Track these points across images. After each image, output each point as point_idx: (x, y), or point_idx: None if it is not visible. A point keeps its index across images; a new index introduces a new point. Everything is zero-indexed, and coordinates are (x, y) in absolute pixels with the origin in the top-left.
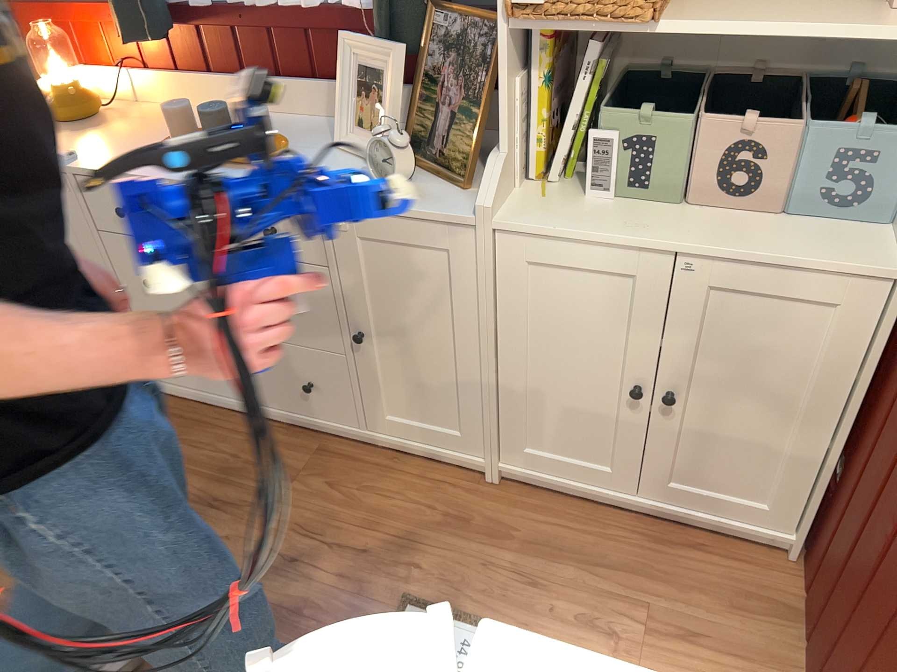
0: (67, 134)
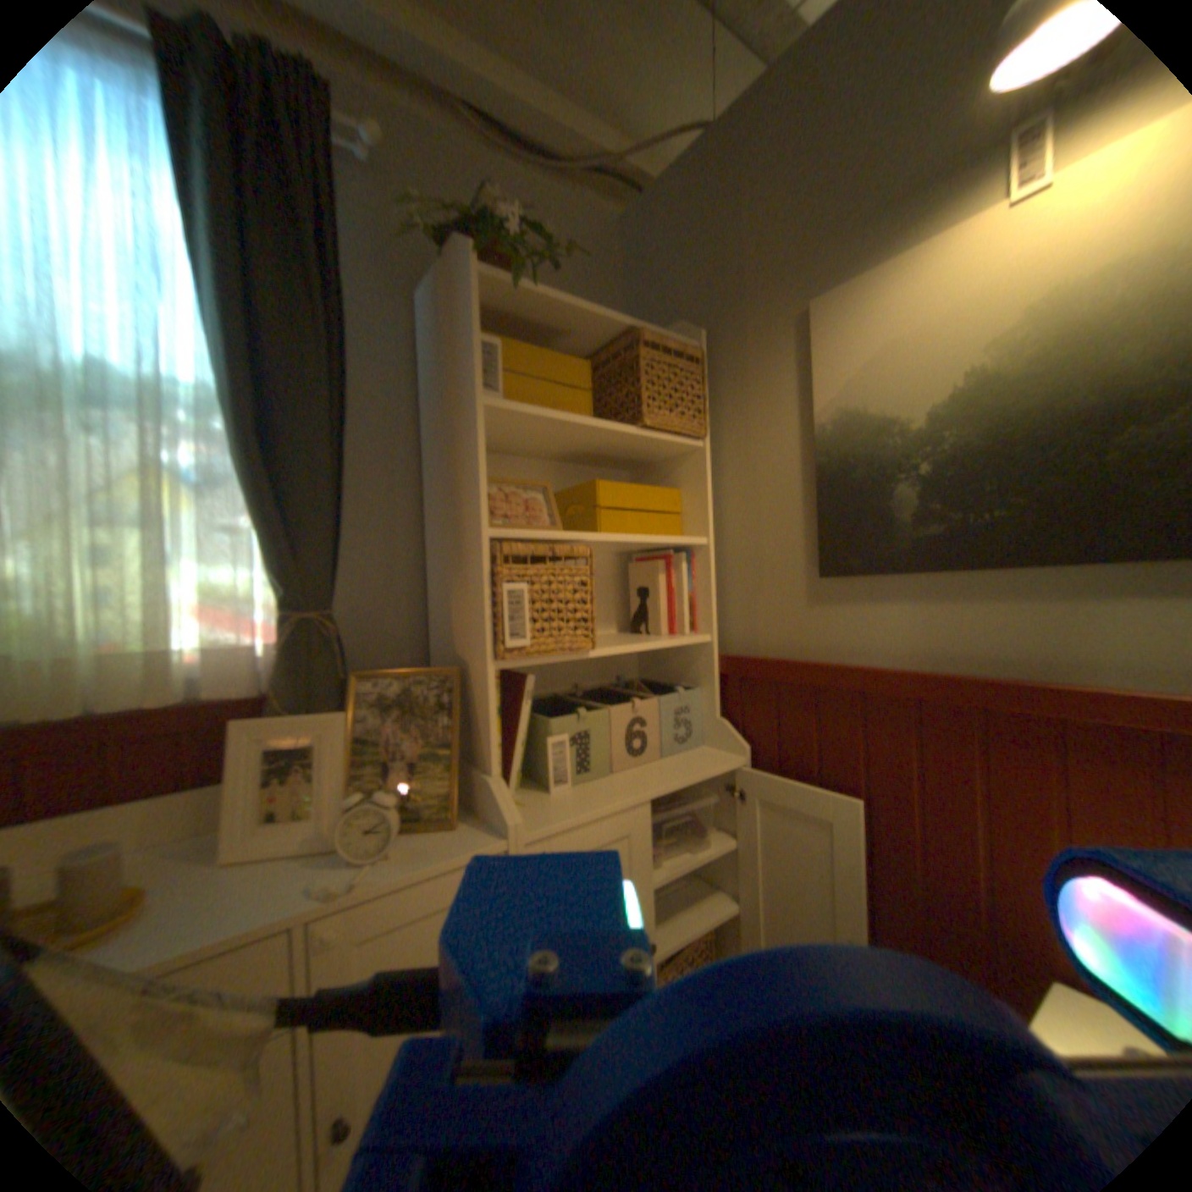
0: None
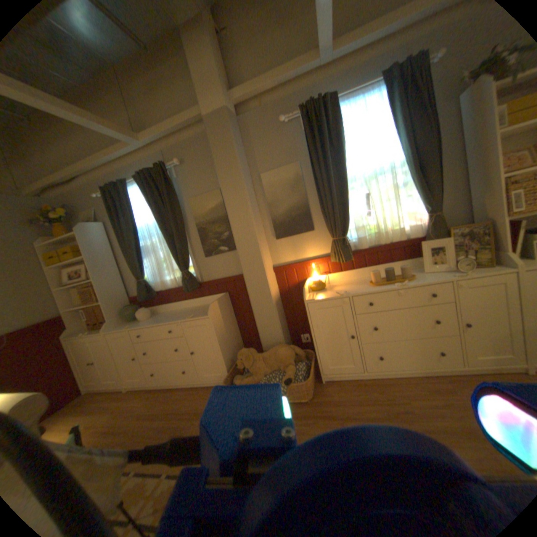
0: (318, 292)
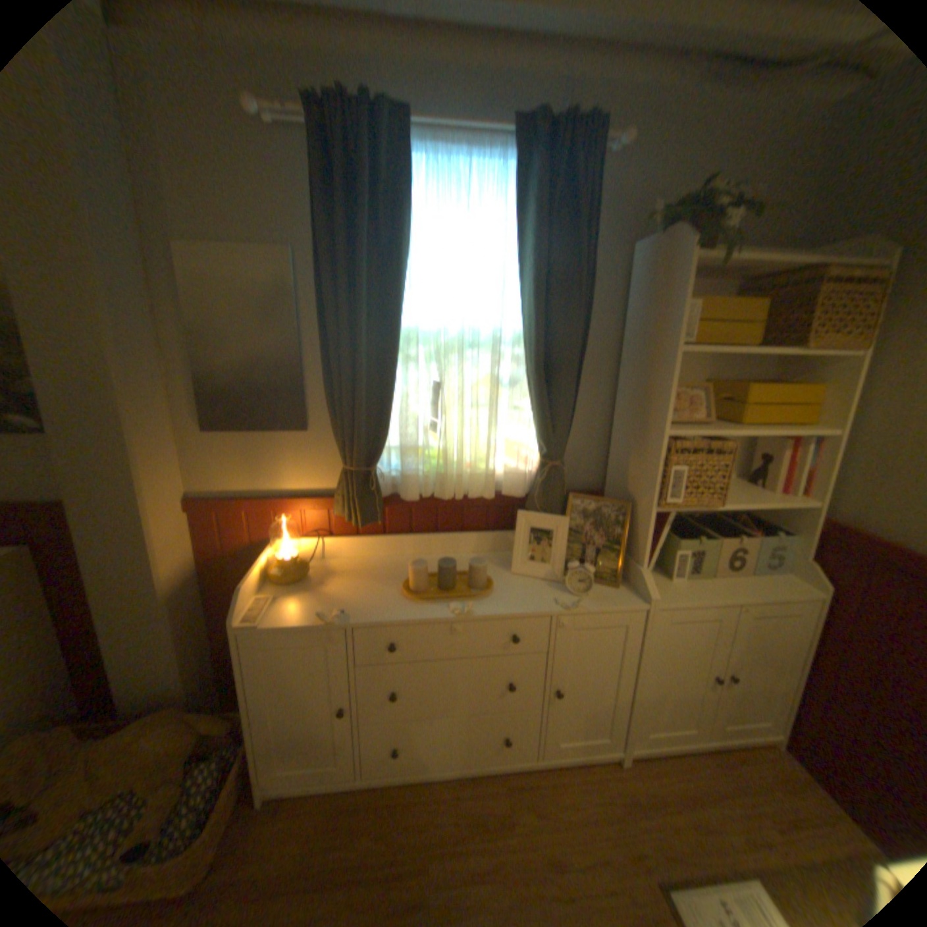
0: (285, 590)
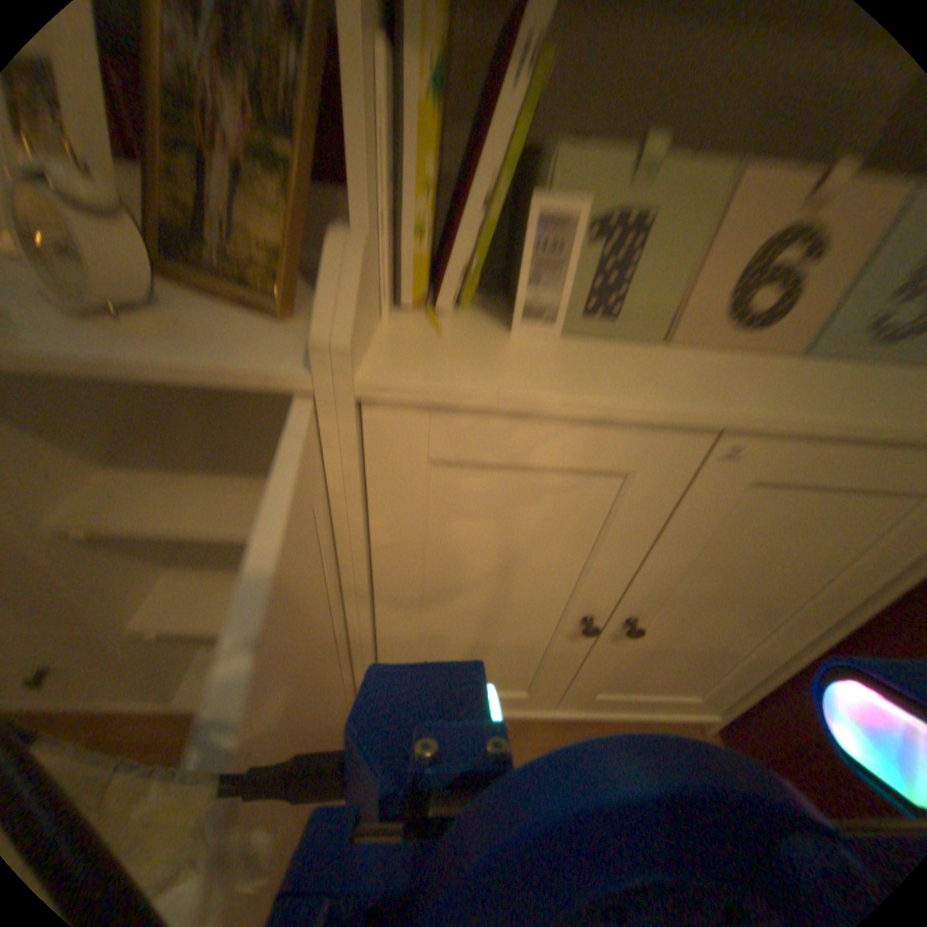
0: None
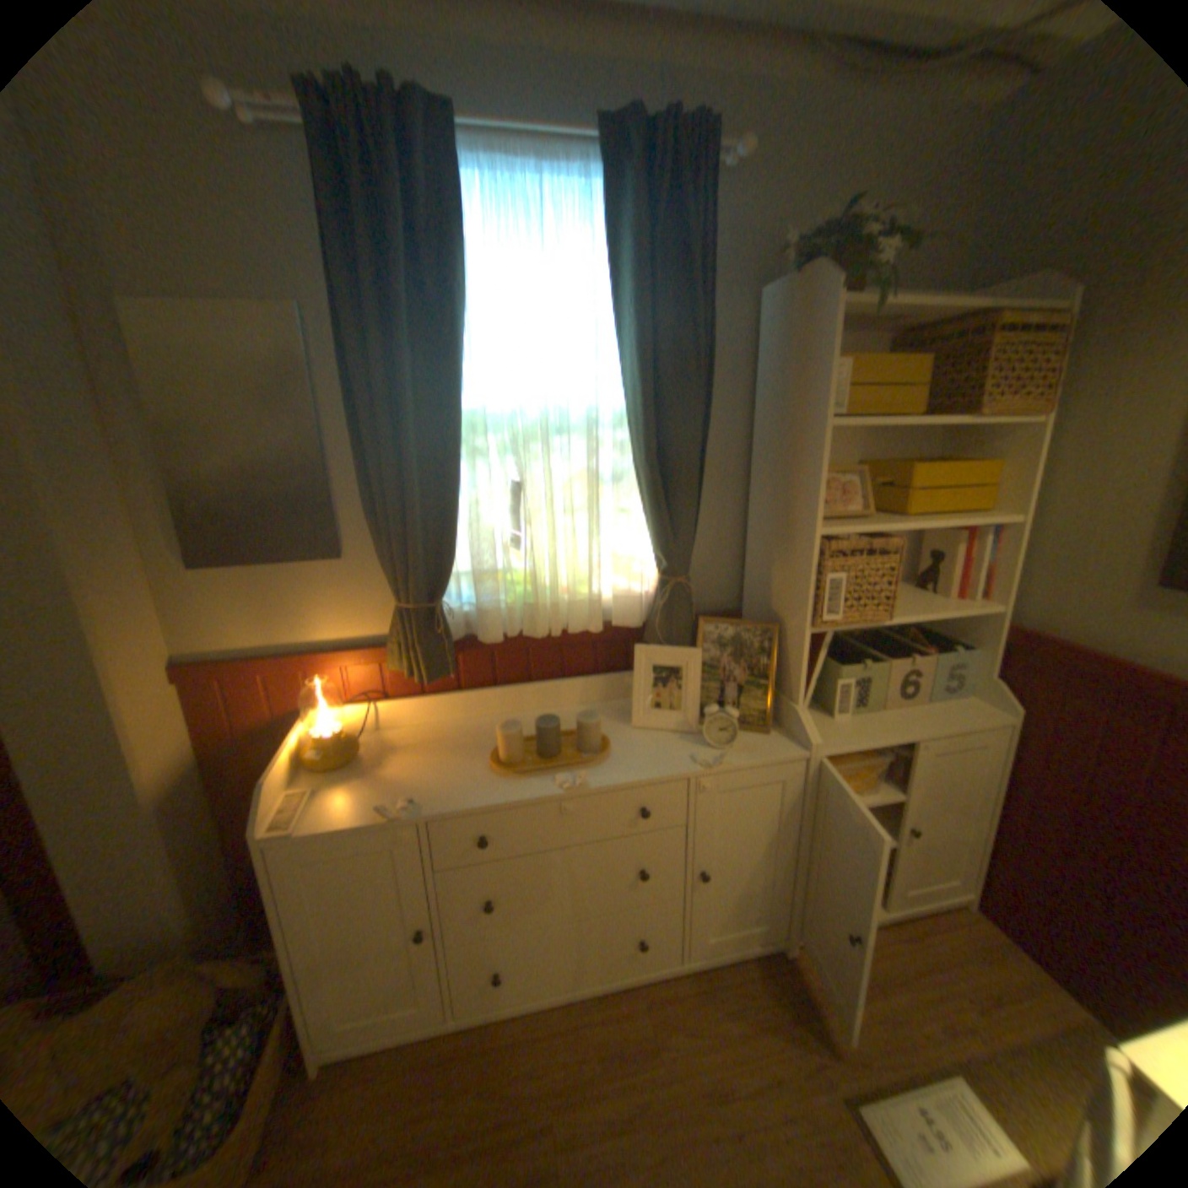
0: (328, 780)
